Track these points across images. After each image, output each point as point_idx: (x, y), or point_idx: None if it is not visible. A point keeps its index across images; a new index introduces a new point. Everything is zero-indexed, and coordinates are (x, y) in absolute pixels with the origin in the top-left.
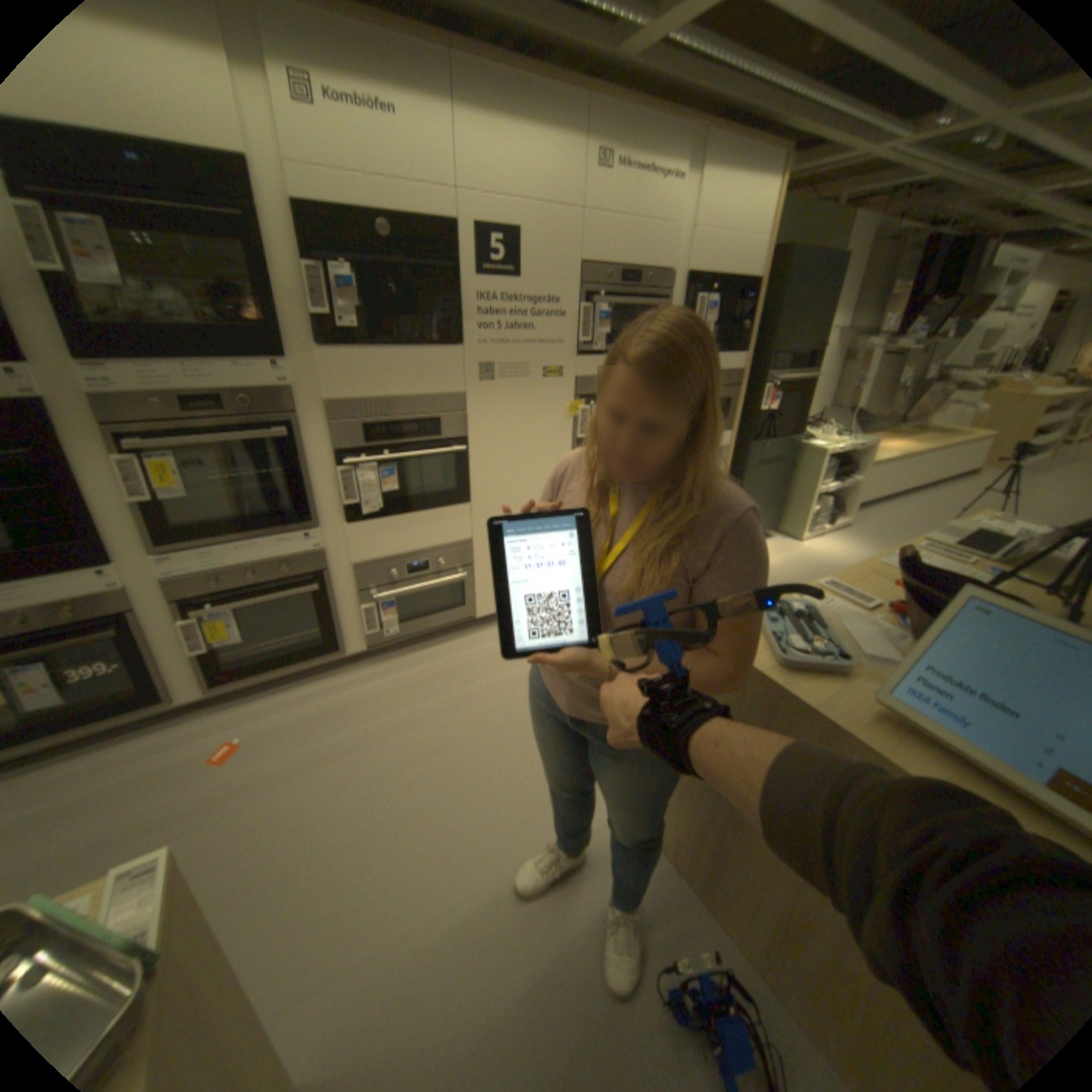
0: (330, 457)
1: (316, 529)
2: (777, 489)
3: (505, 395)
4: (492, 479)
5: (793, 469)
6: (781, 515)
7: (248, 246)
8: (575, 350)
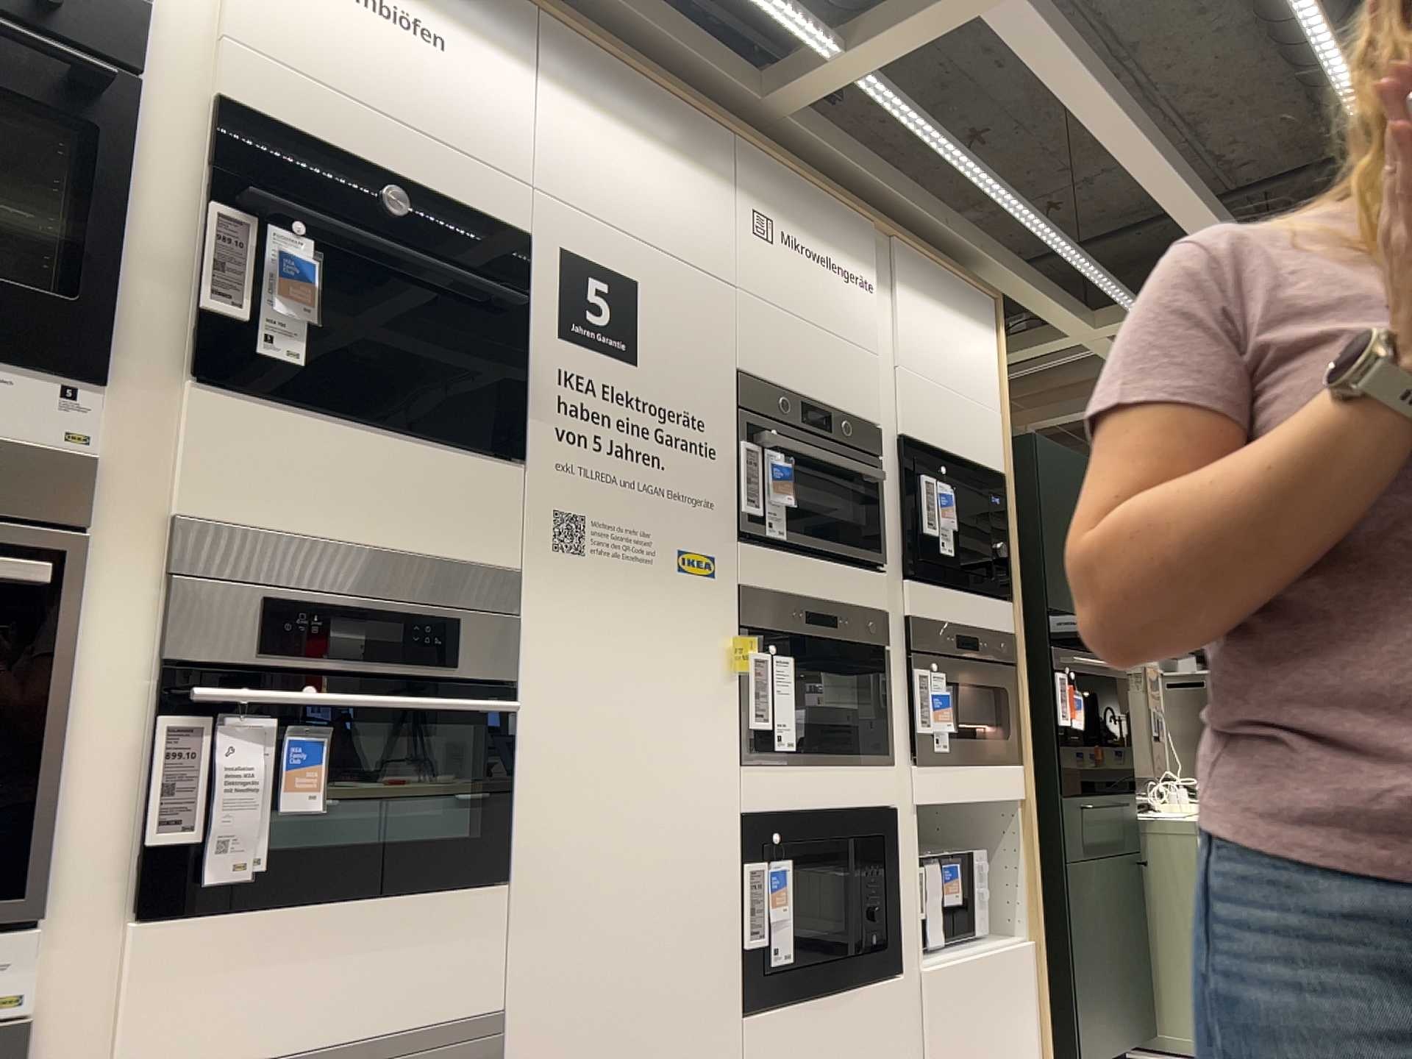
0: (146, 682)
1: (23, 934)
2: (1127, 925)
3: (605, 594)
4: (568, 815)
5: (1140, 875)
6: (1151, 997)
7: (104, 141)
8: (737, 527)
